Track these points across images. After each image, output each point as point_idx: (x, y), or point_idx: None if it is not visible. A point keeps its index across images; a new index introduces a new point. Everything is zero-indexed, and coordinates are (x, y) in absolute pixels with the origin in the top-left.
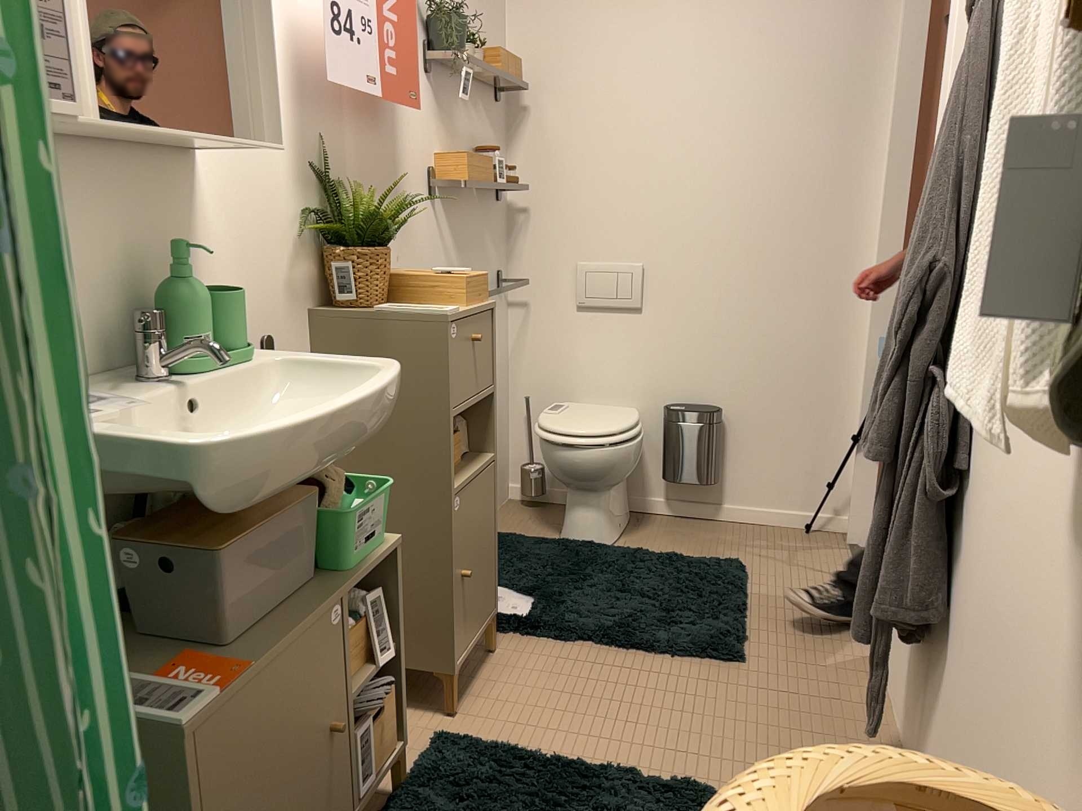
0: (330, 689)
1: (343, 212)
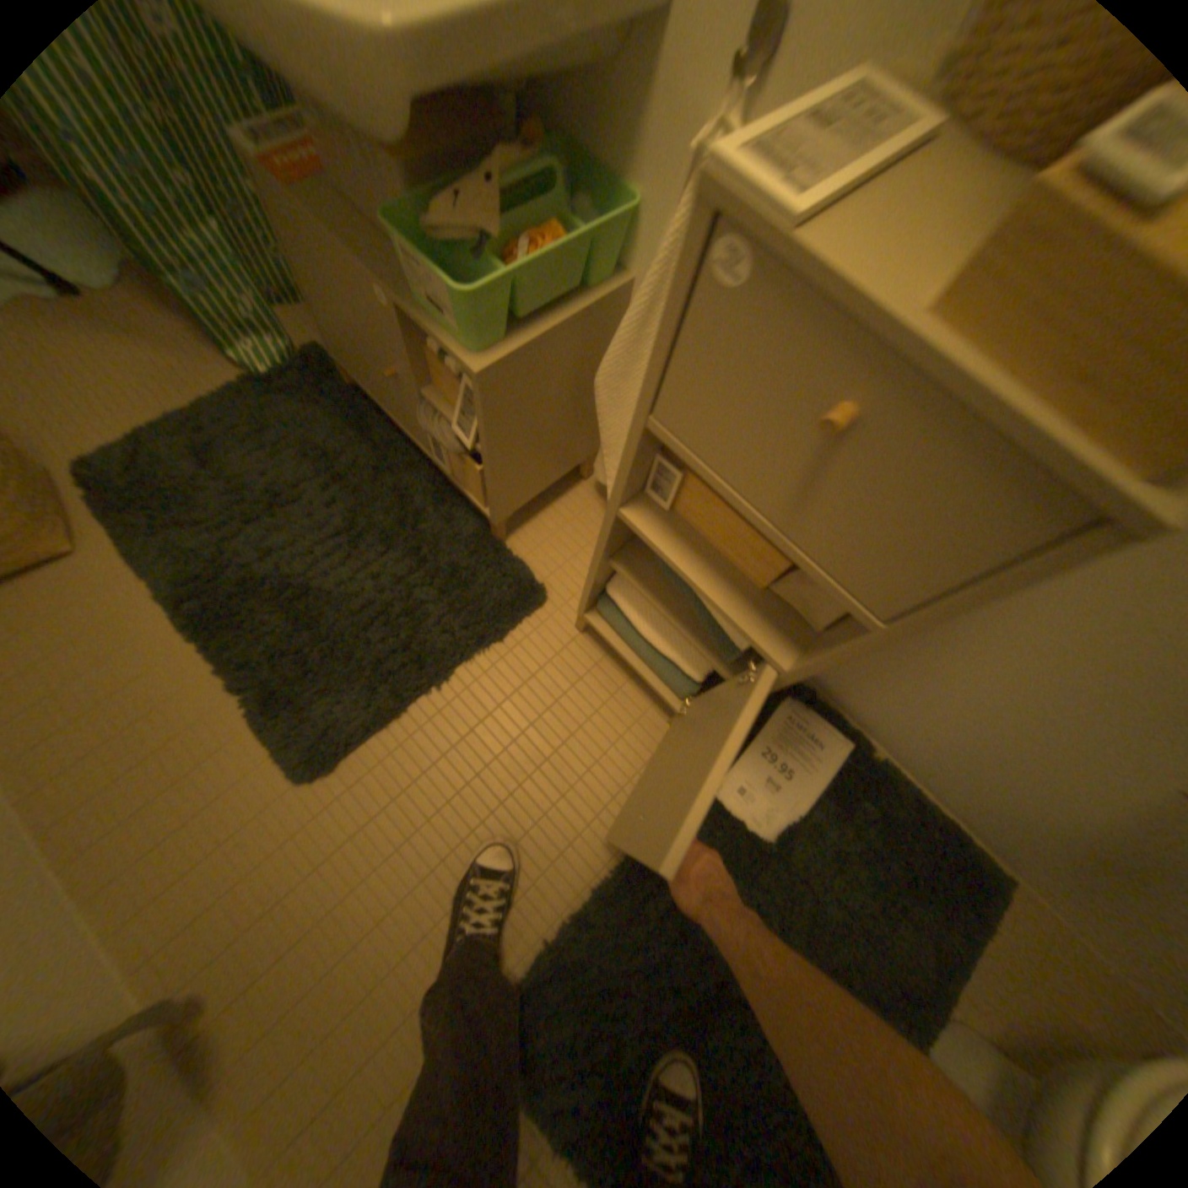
0: (379, 338)
1: None
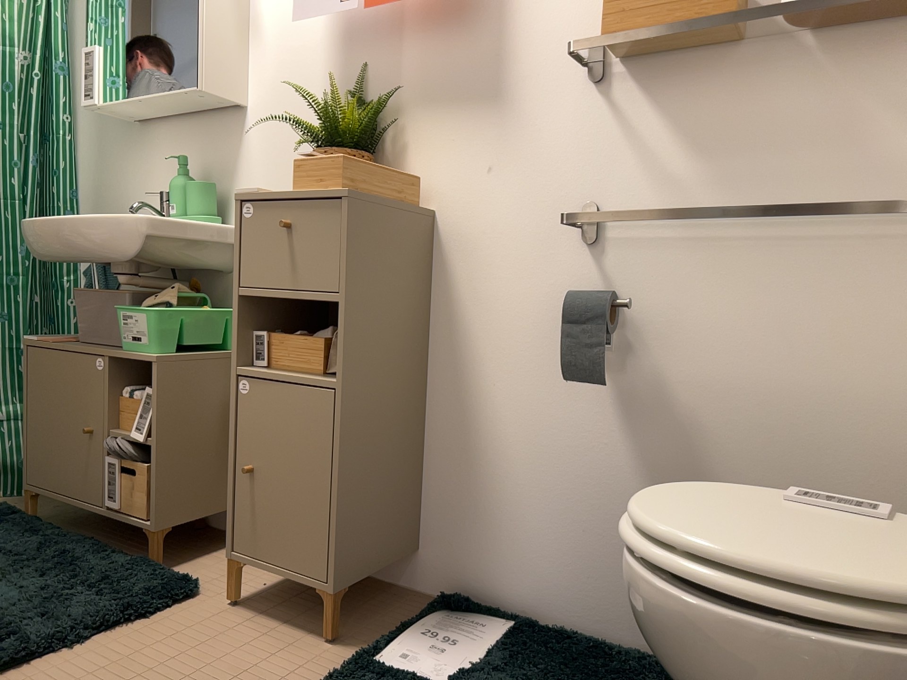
0: (85, 407)
1: (352, 120)
